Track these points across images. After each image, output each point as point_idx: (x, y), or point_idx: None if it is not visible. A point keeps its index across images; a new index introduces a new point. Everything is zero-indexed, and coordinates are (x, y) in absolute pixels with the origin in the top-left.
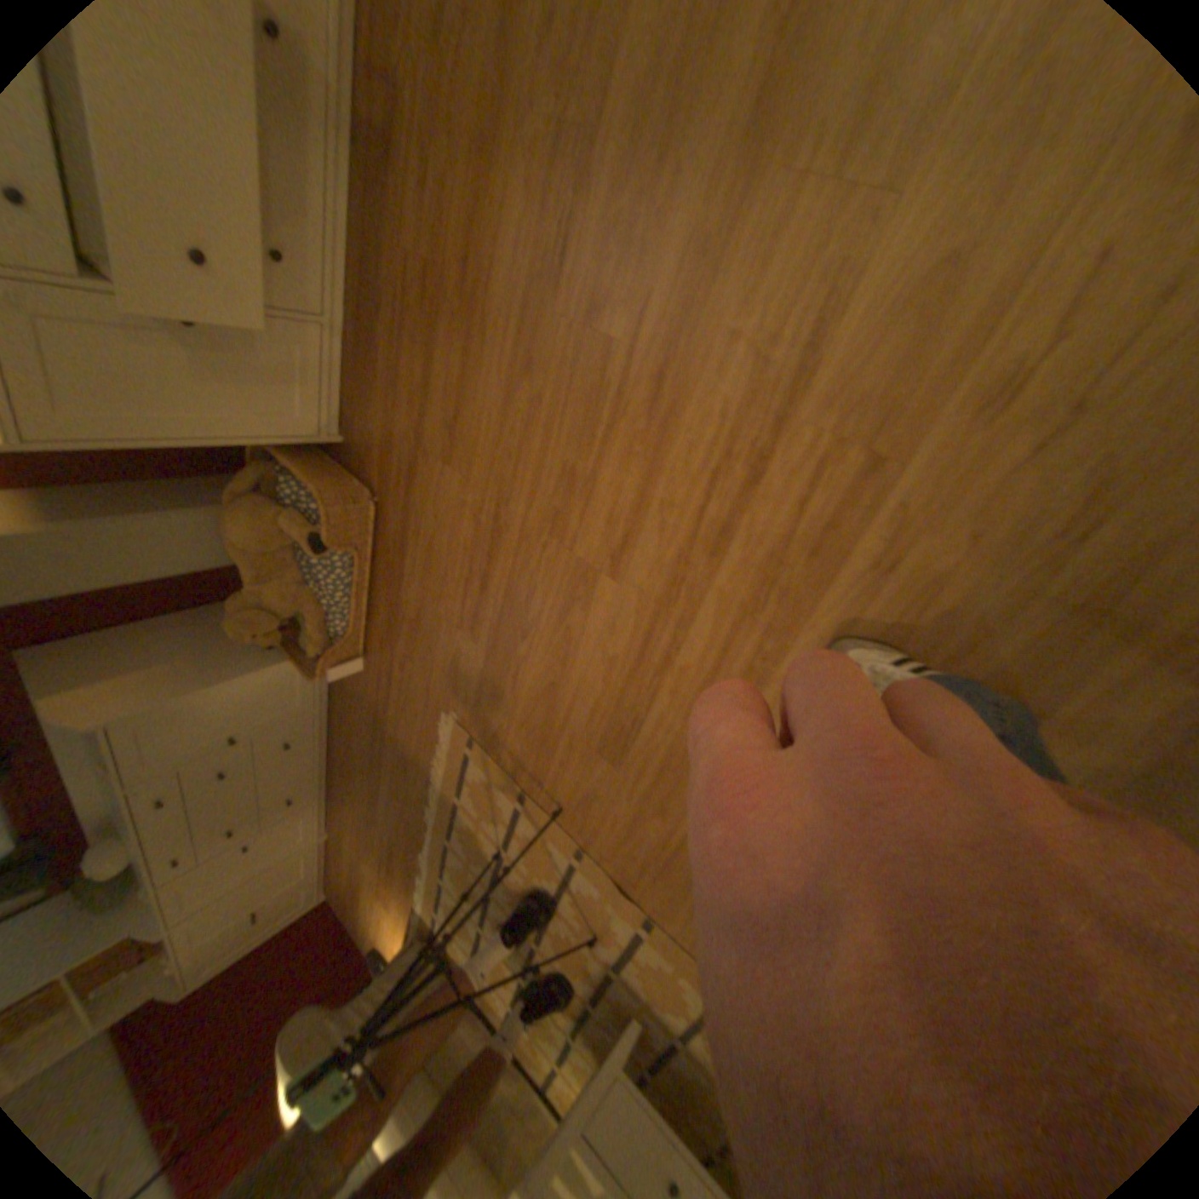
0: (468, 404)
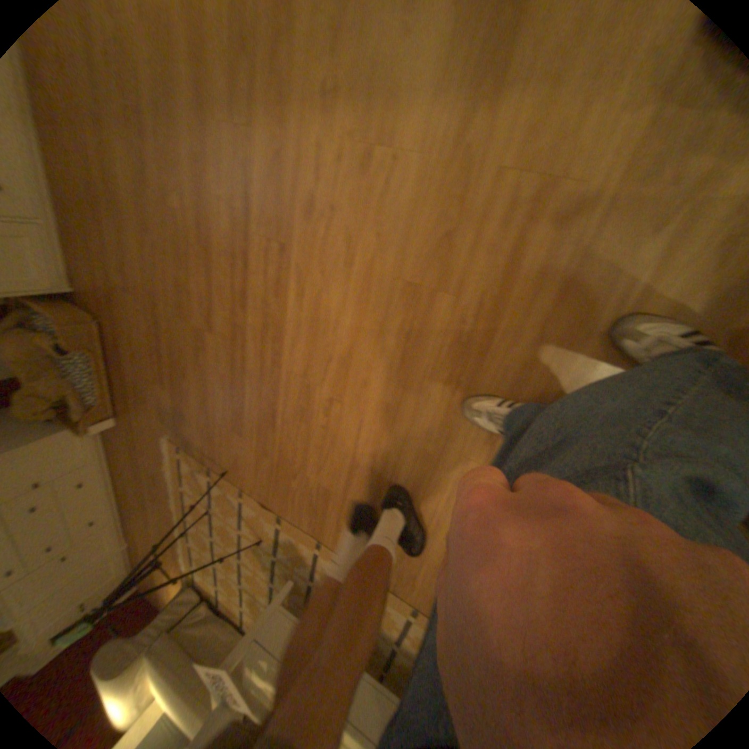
0: (122, 255)
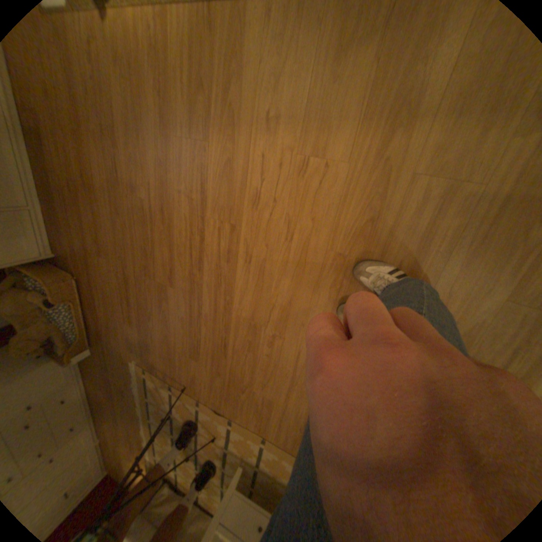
0: (99, 231)
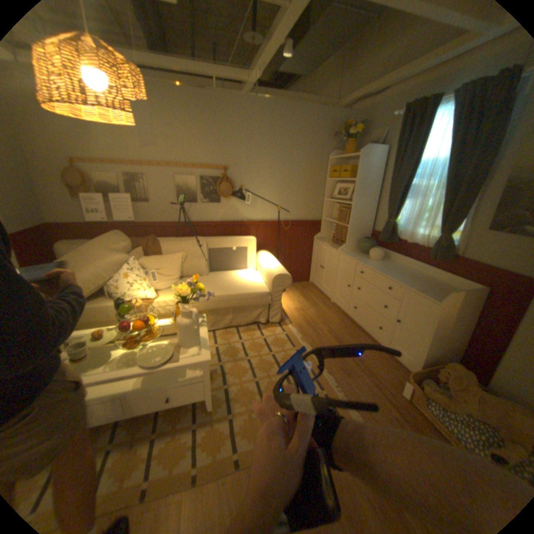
0: None
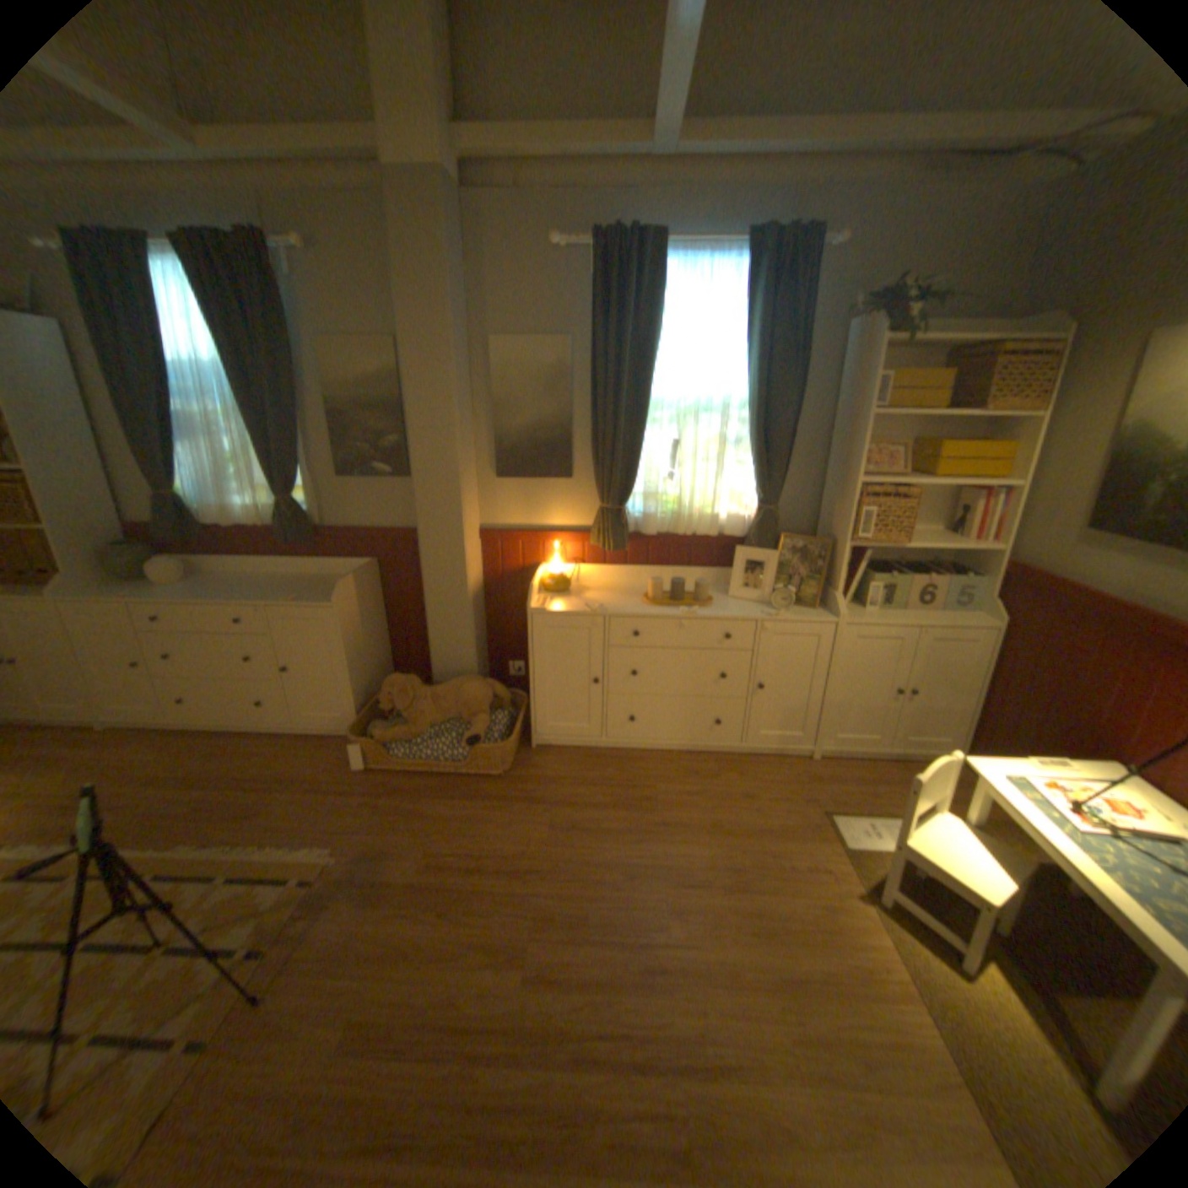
0: (593, 845)
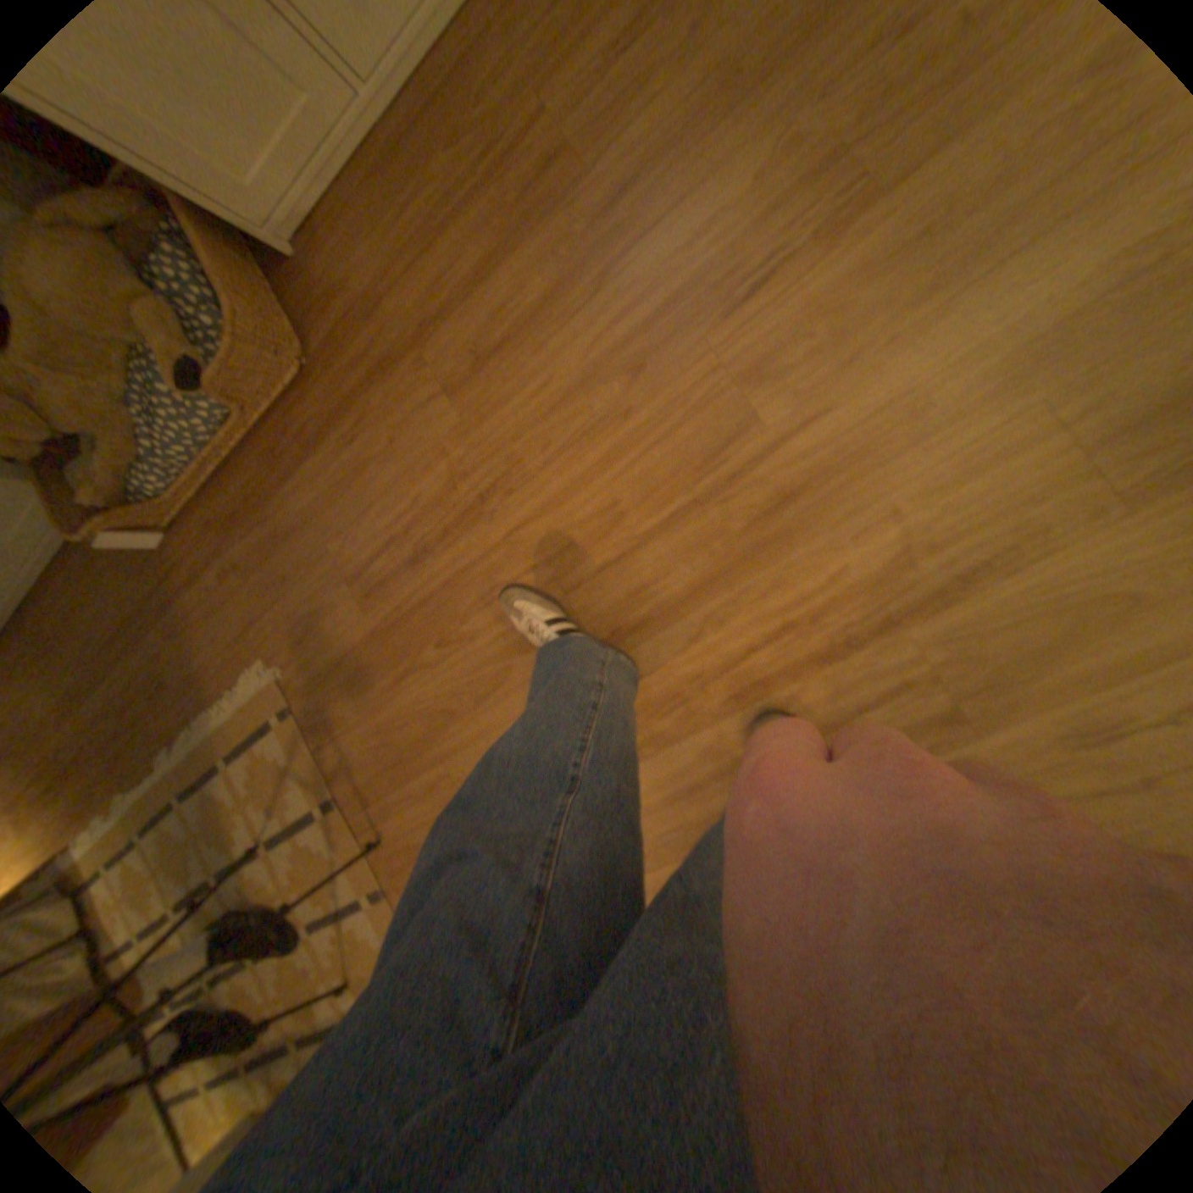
0: (528, 357)
